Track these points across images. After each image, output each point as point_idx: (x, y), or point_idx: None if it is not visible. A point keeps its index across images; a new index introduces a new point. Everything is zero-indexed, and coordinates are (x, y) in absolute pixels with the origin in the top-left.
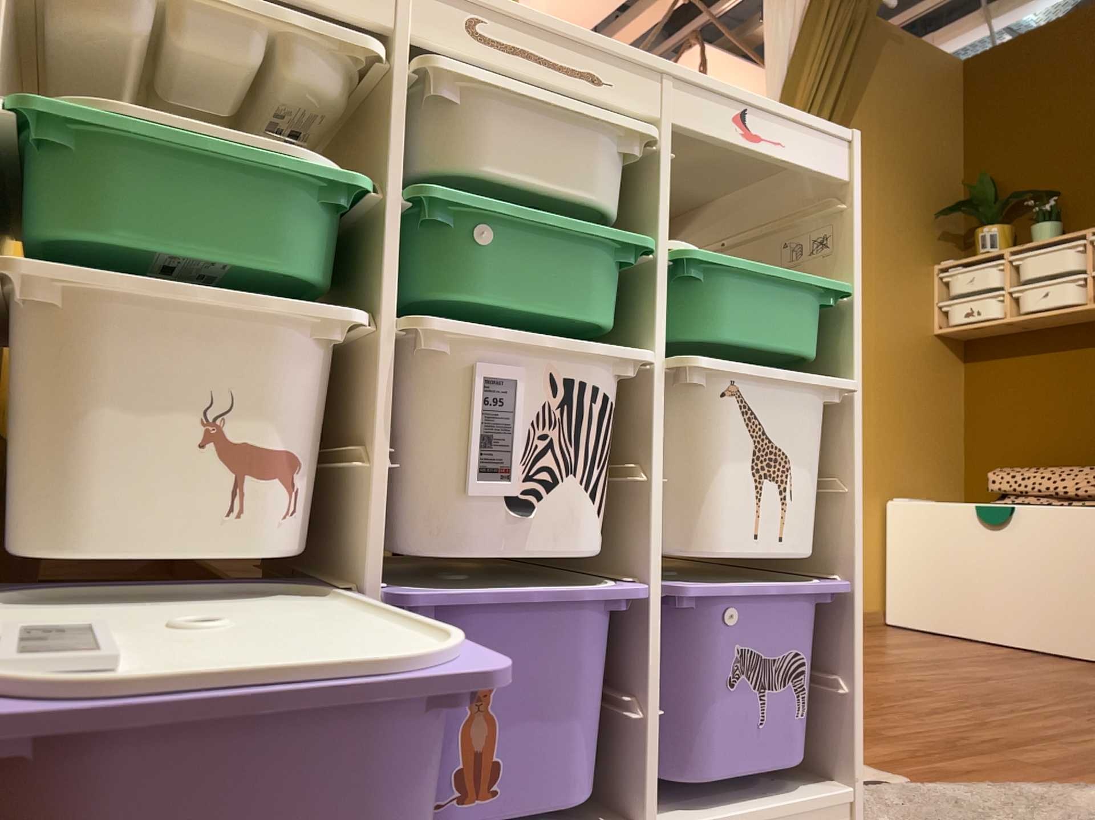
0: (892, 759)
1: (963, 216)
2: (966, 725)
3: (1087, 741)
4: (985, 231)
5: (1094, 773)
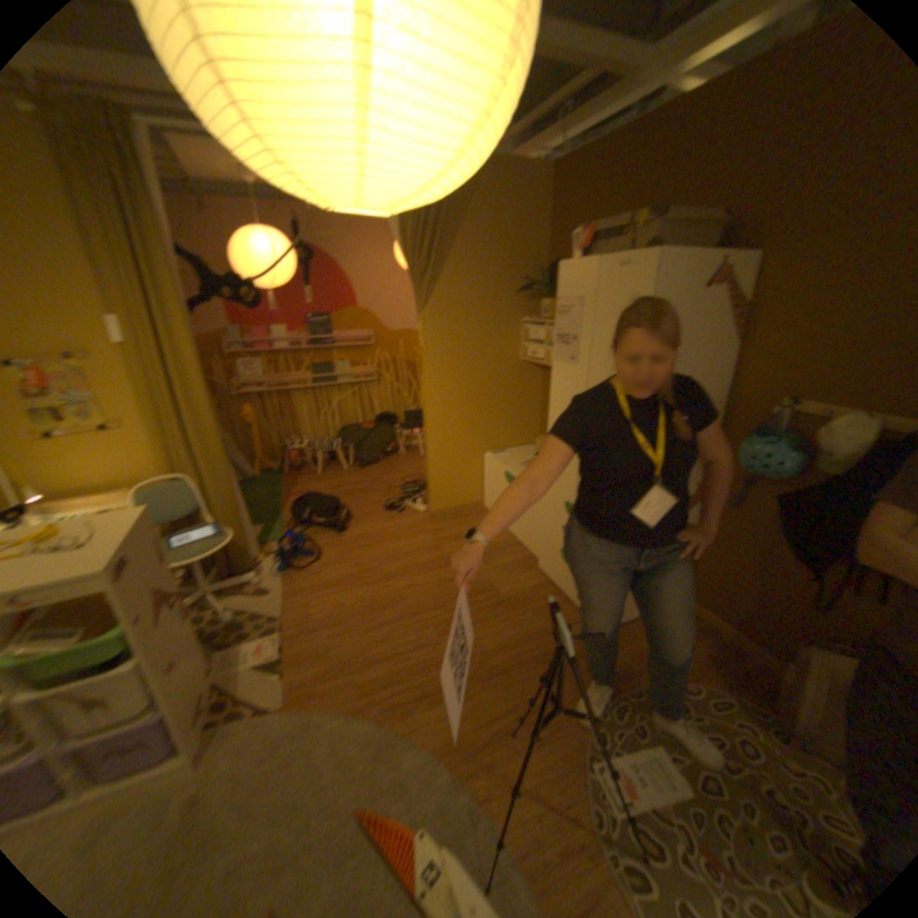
0: (296, 691)
1: (536, 291)
2: (372, 649)
3: (405, 666)
4: (547, 302)
5: (364, 705)
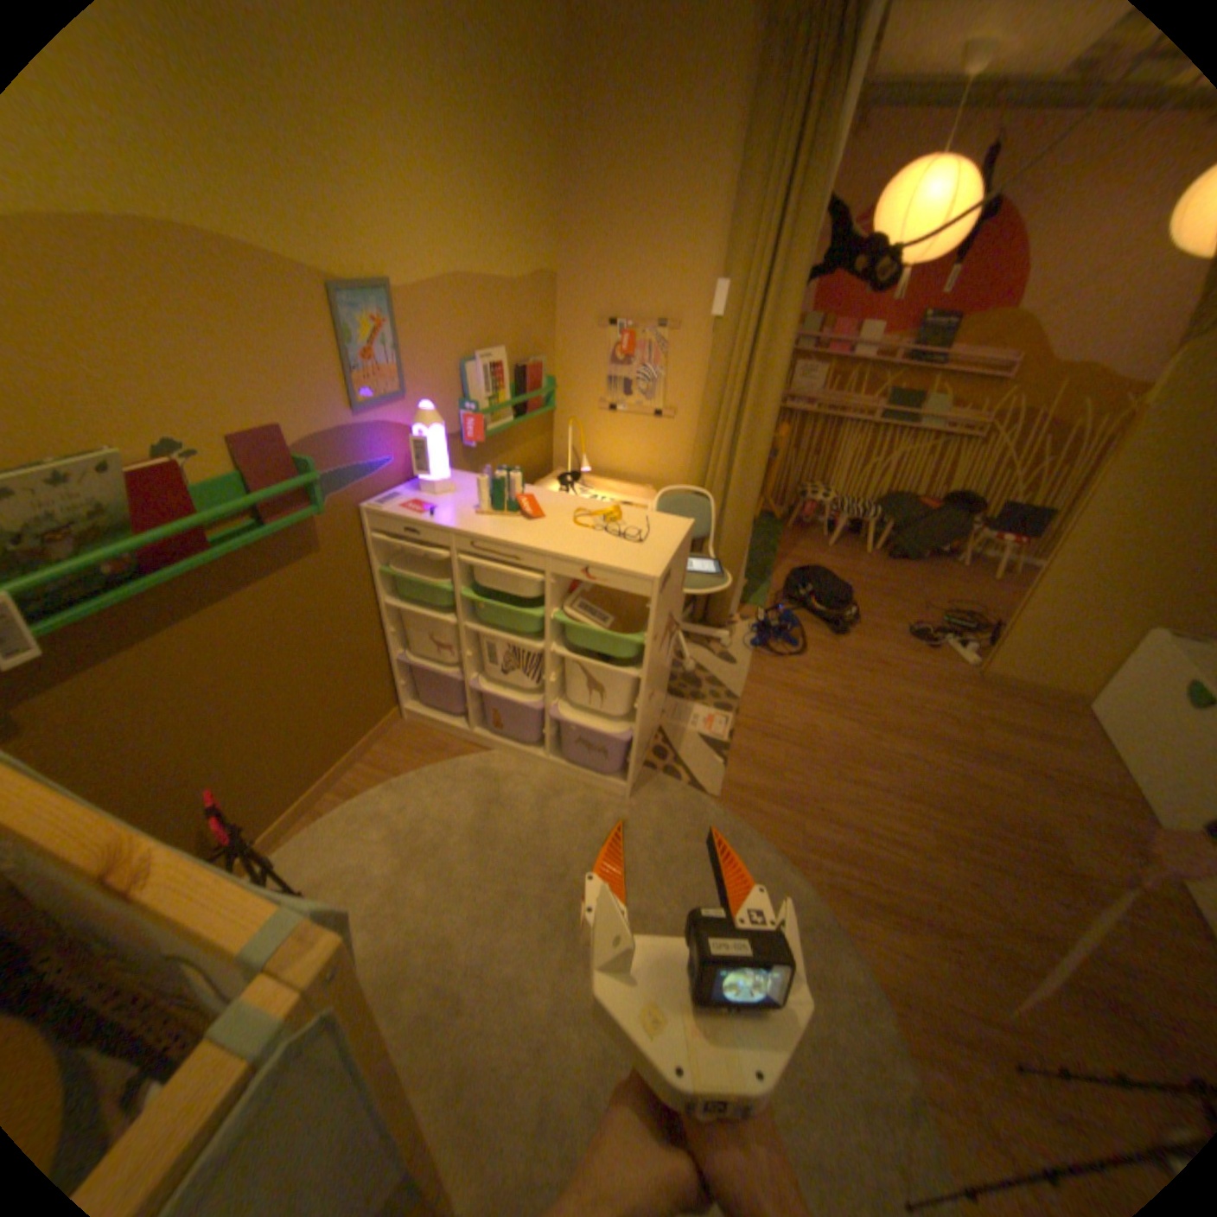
0: (740, 790)
1: None
2: (840, 804)
3: (879, 855)
4: None
5: (812, 861)
